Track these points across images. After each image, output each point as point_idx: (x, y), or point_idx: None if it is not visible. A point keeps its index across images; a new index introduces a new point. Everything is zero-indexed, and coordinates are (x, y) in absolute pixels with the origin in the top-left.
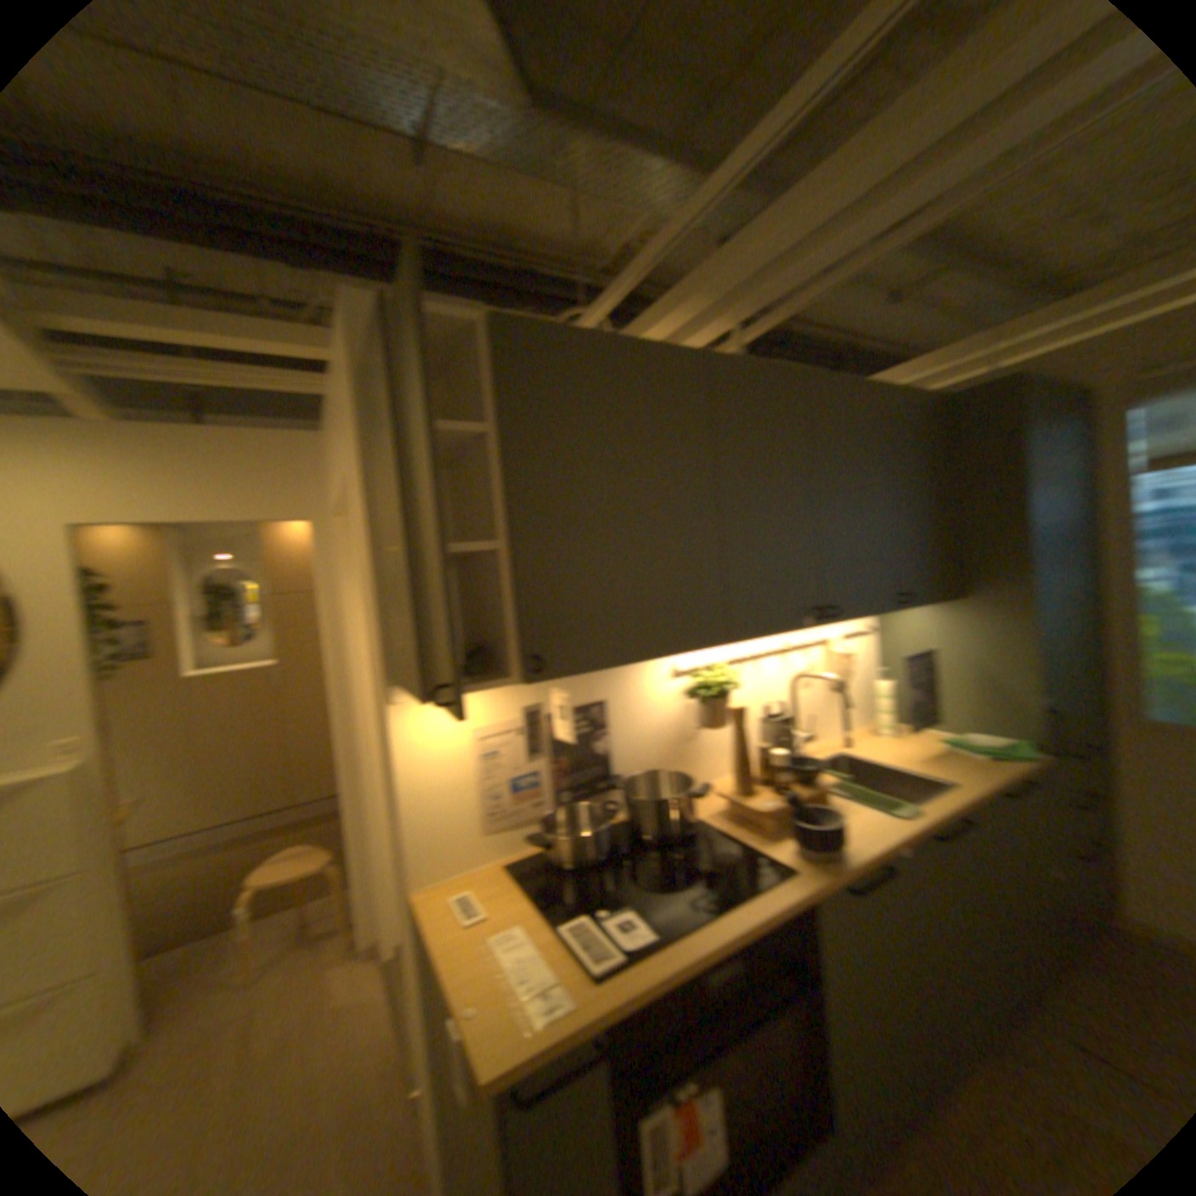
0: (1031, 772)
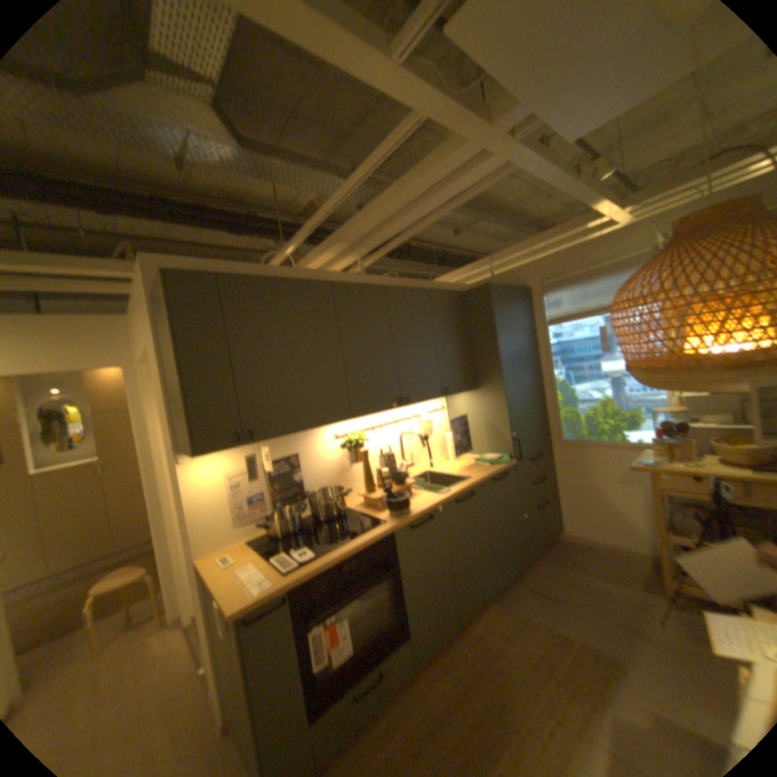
0: (504, 468)
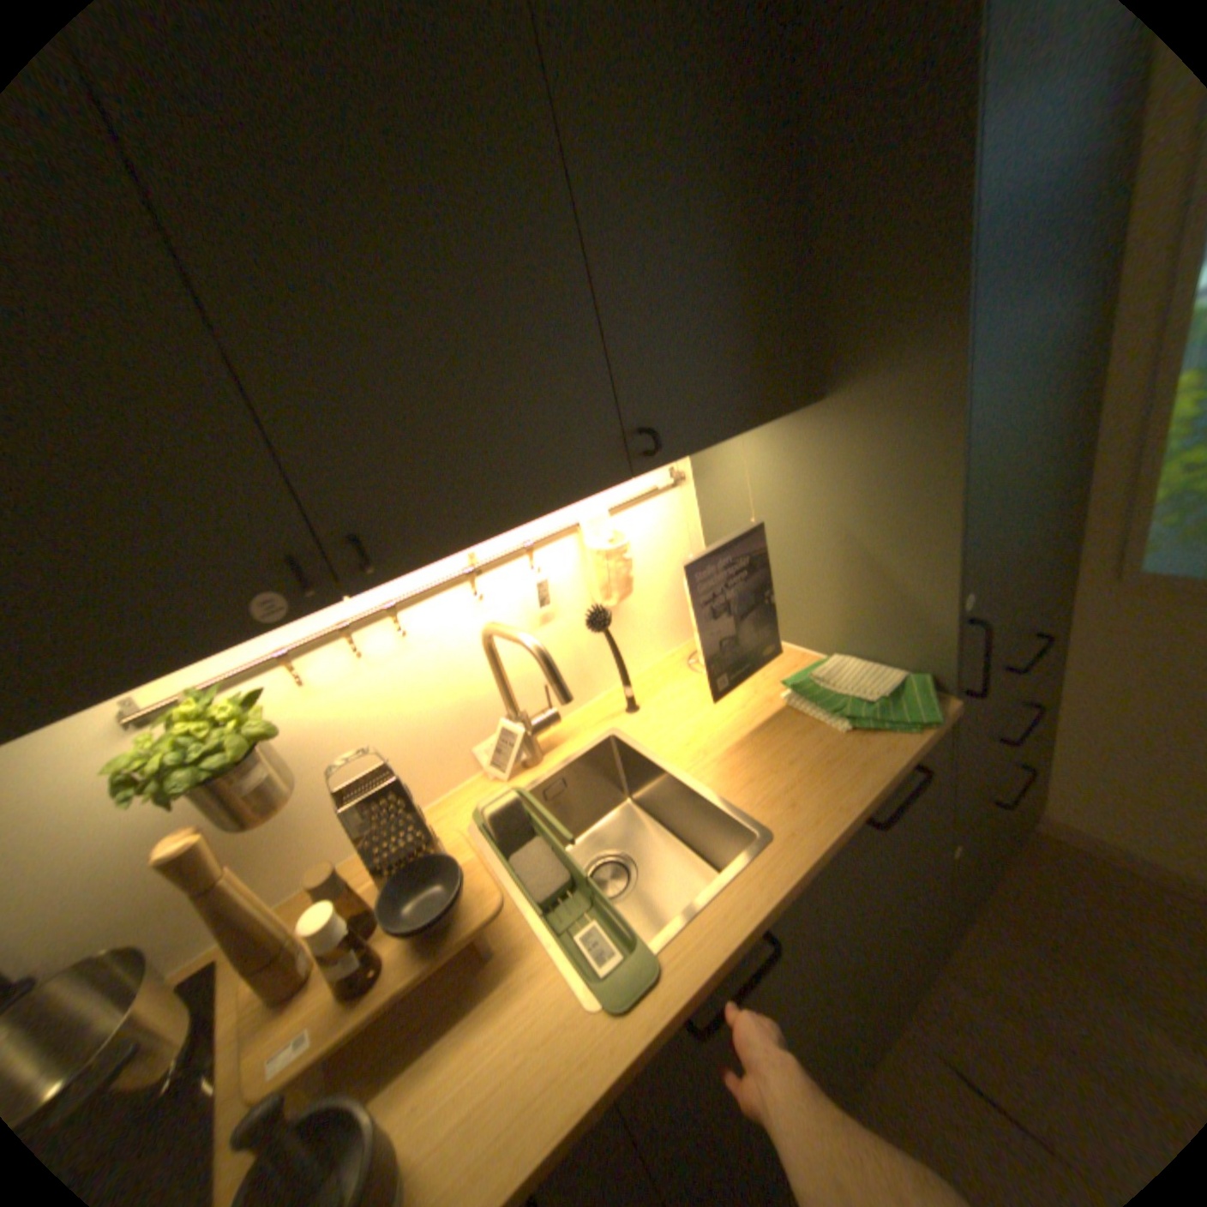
0: (921, 758)
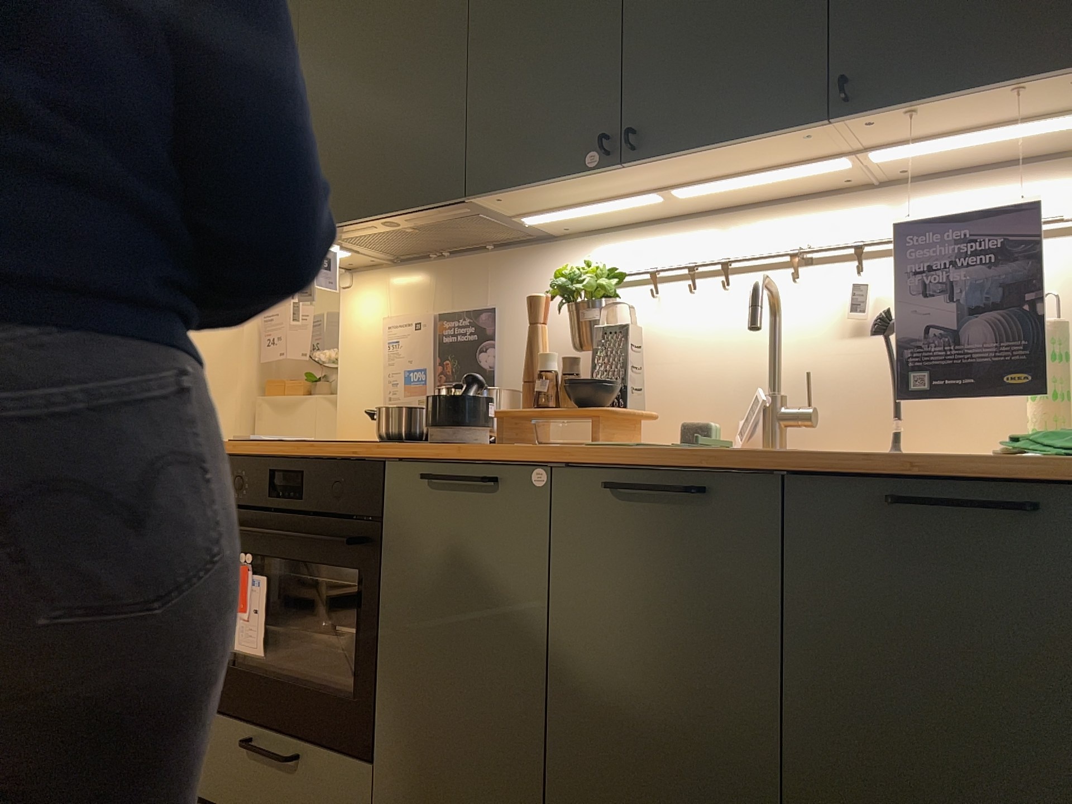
0: (1019, 468)
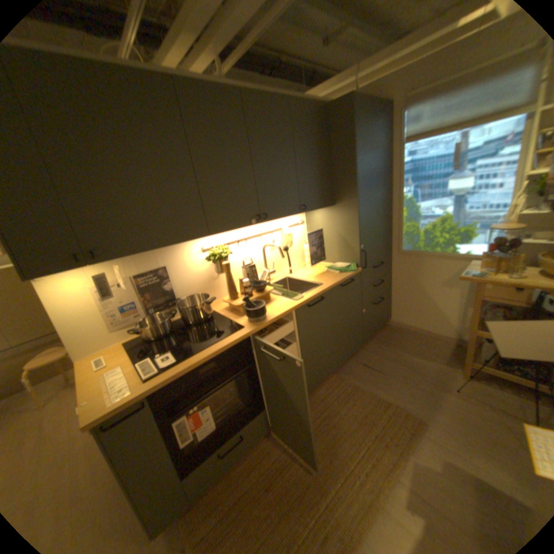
0: (351, 275)
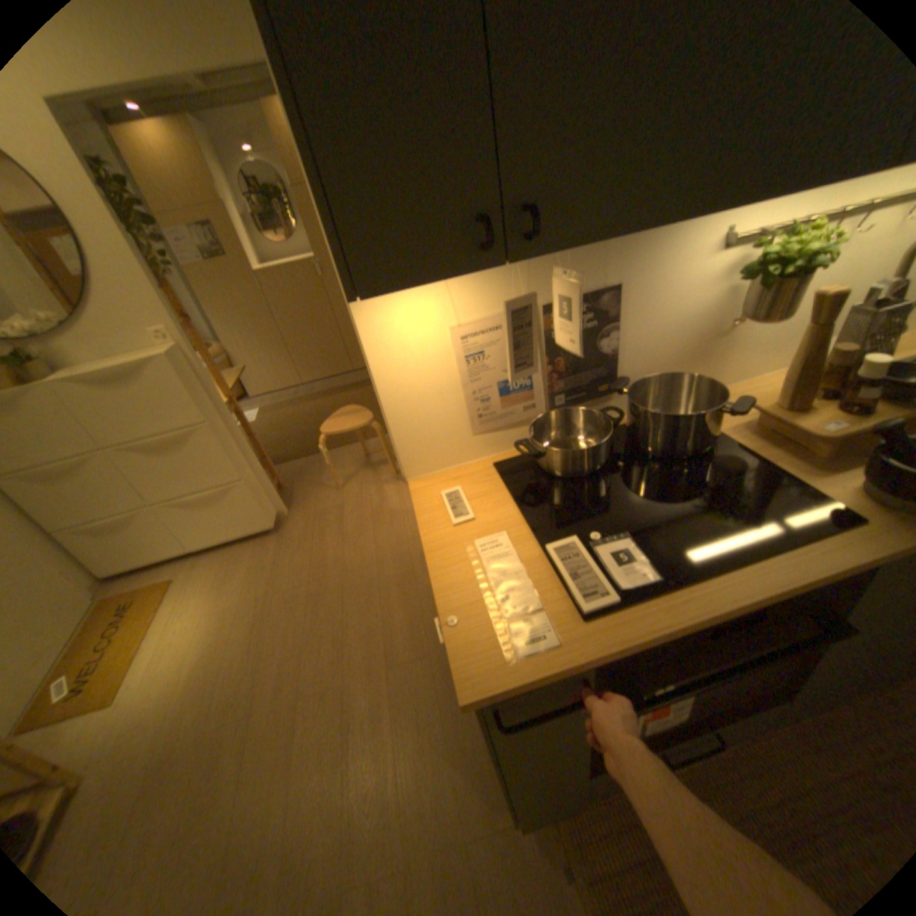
0: None
